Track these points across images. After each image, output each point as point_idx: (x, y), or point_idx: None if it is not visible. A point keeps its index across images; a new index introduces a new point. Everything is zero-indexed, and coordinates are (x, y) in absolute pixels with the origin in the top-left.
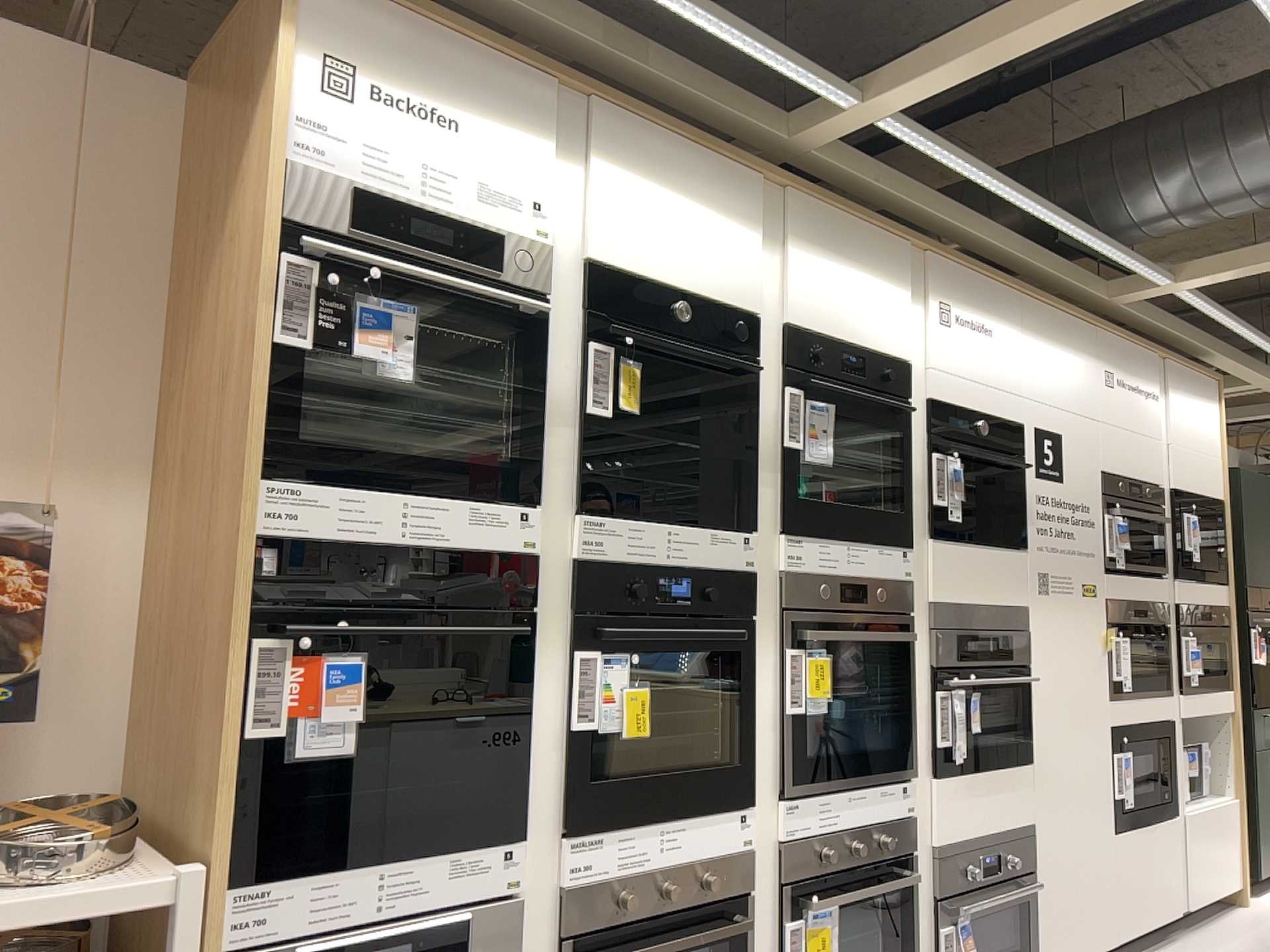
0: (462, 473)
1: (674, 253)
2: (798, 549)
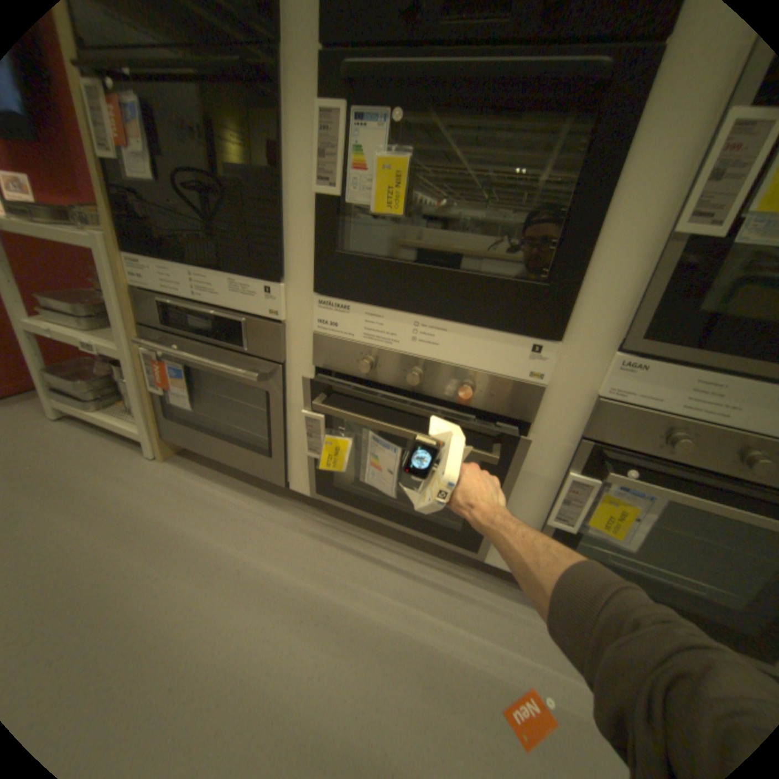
0: None
1: None
2: None
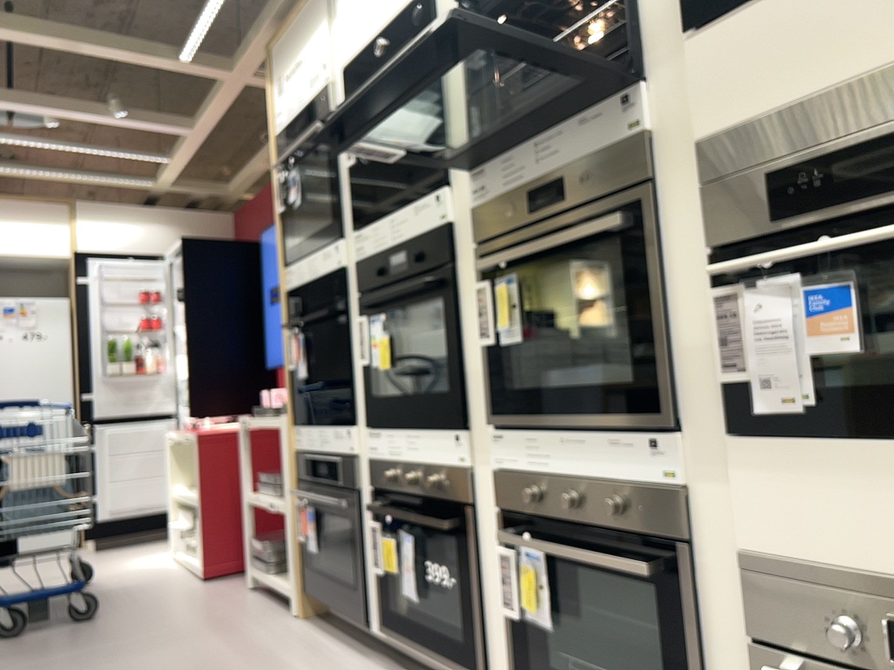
0: (316, 237)
1: (373, 2)
2: (486, 177)
